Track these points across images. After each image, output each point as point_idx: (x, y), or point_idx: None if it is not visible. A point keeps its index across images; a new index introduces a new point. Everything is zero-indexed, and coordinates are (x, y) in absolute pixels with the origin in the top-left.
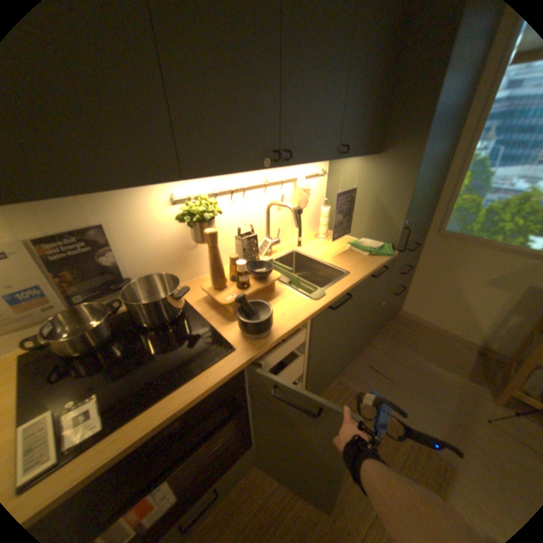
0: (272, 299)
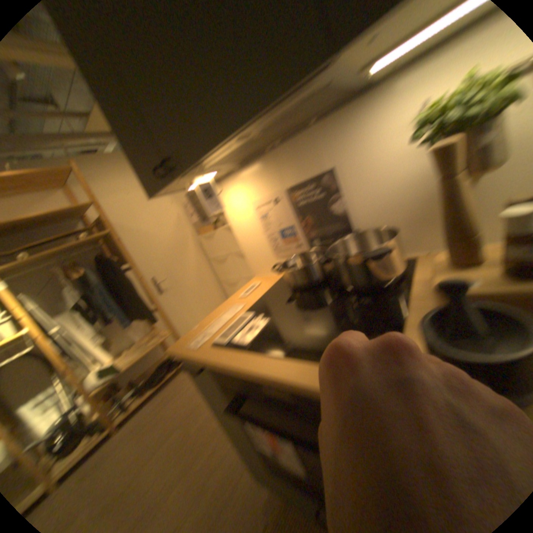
0: None
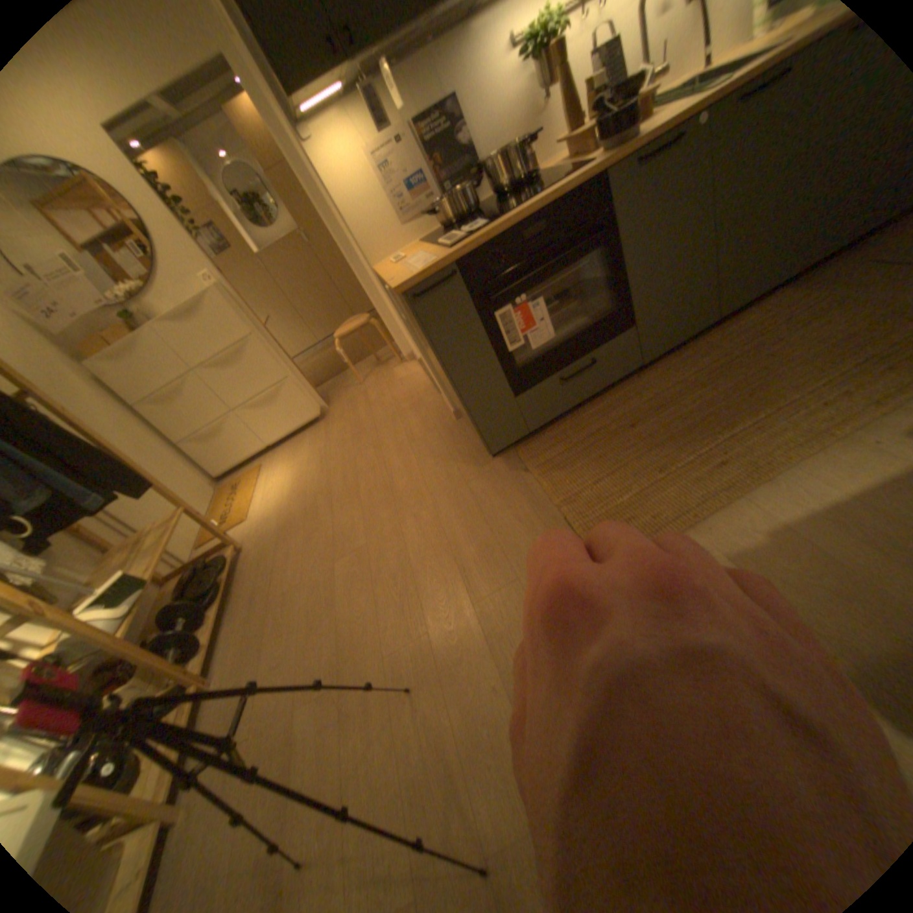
0: (647, 119)
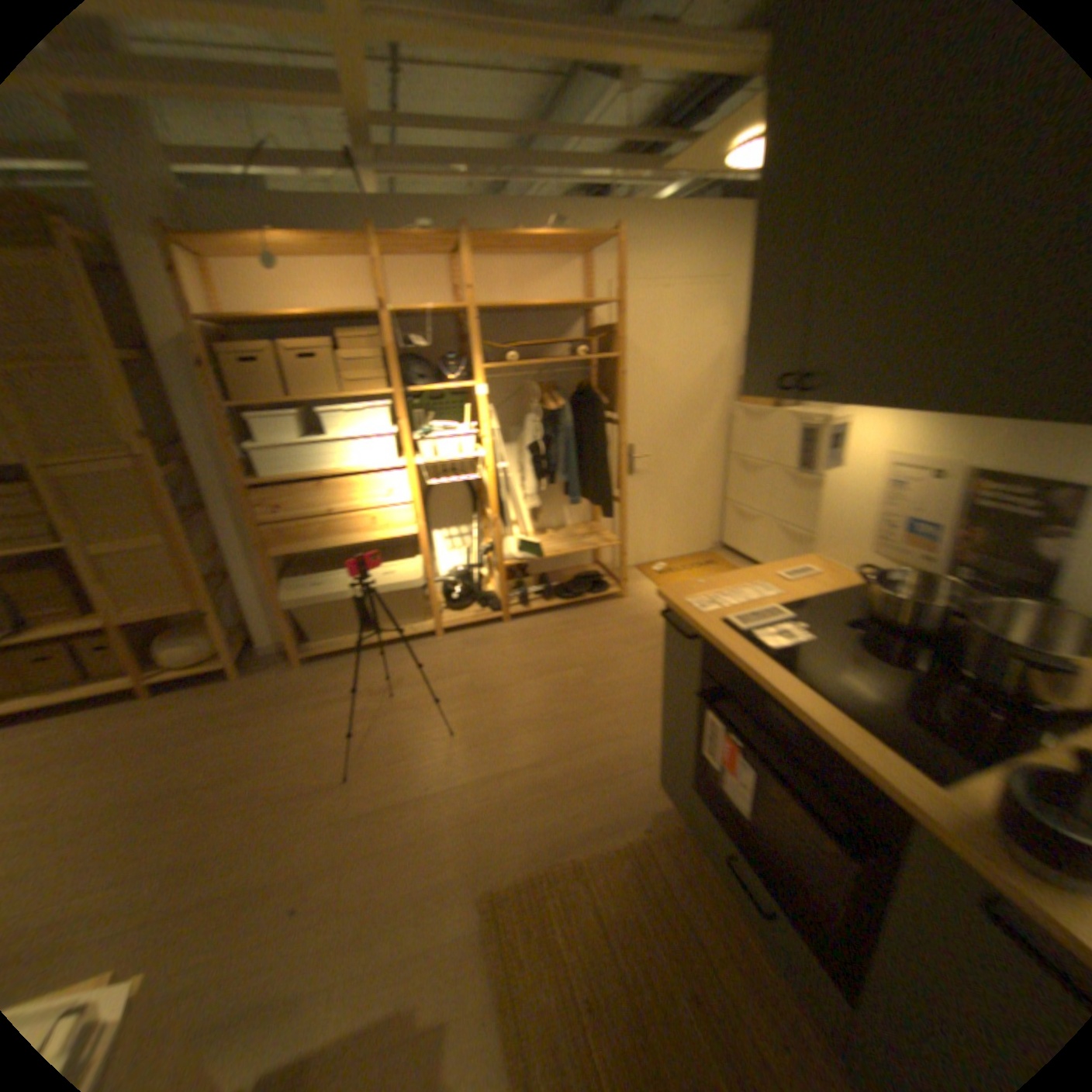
0: None
